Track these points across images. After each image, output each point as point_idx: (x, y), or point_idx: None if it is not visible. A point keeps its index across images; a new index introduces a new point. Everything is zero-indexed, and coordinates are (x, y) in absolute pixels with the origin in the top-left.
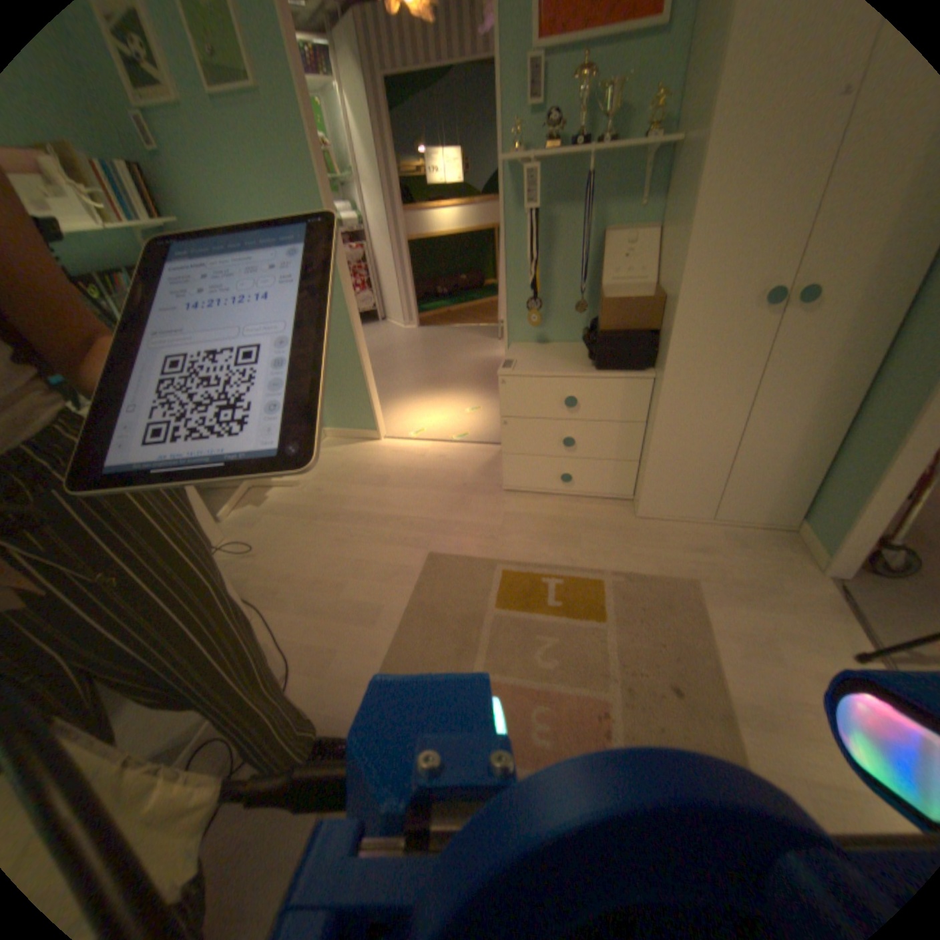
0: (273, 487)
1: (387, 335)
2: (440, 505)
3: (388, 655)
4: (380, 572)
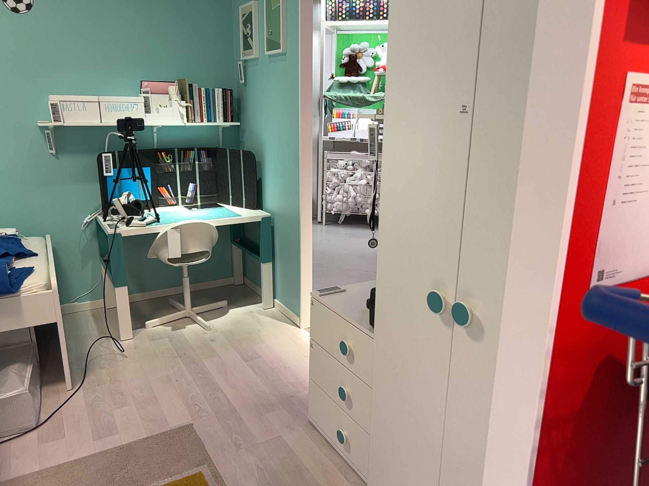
0: (195, 324)
1: None
2: (251, 400)
3: (71, 463)
4: (149, 415)
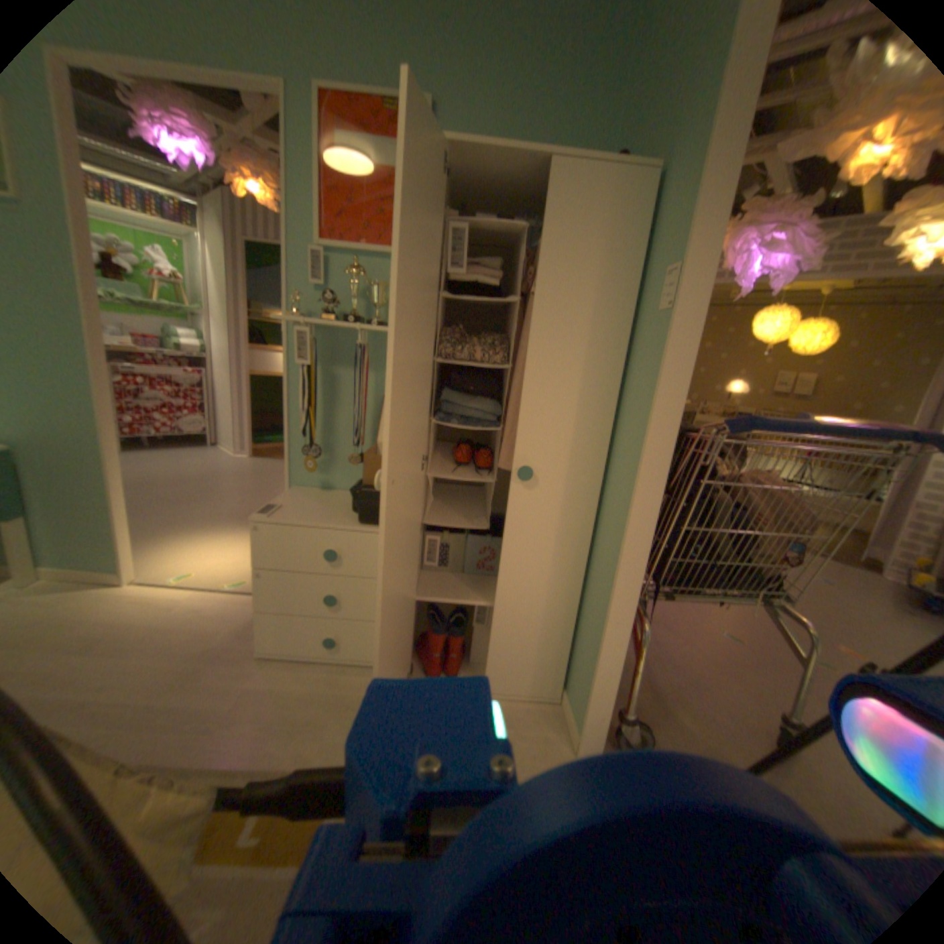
0: None
1: (209, 462)
2: (157, 684)
3: None
4: None
